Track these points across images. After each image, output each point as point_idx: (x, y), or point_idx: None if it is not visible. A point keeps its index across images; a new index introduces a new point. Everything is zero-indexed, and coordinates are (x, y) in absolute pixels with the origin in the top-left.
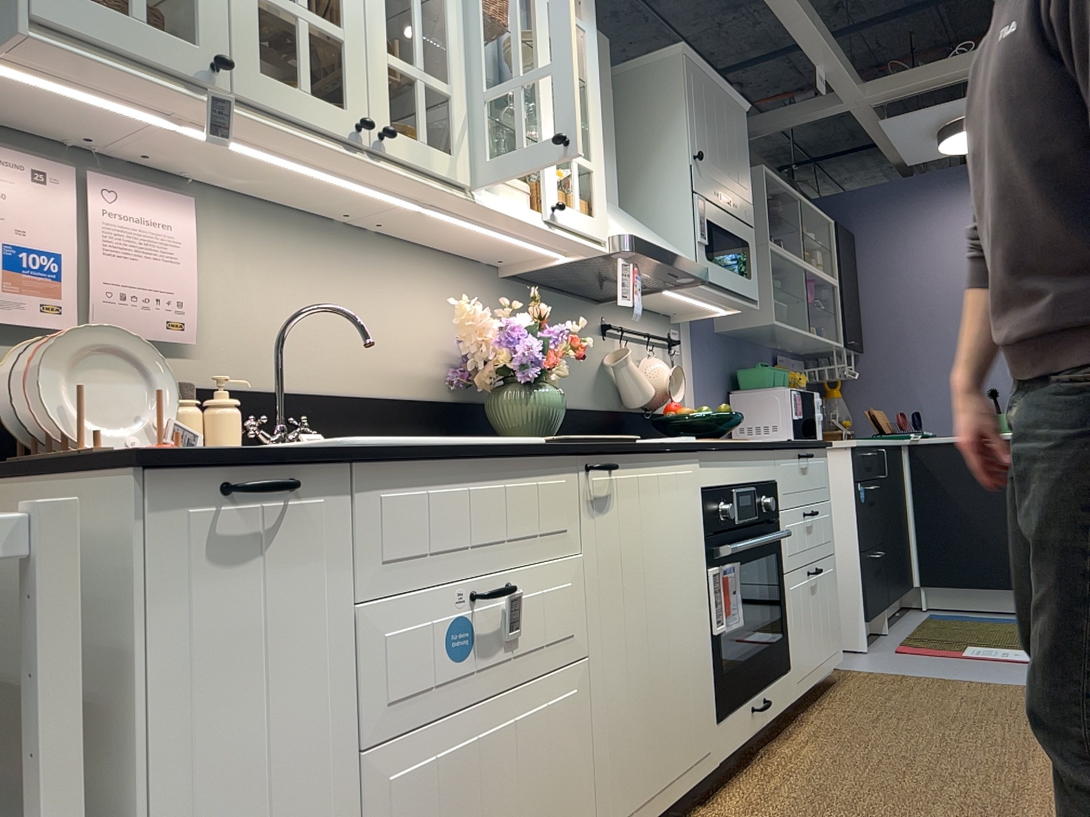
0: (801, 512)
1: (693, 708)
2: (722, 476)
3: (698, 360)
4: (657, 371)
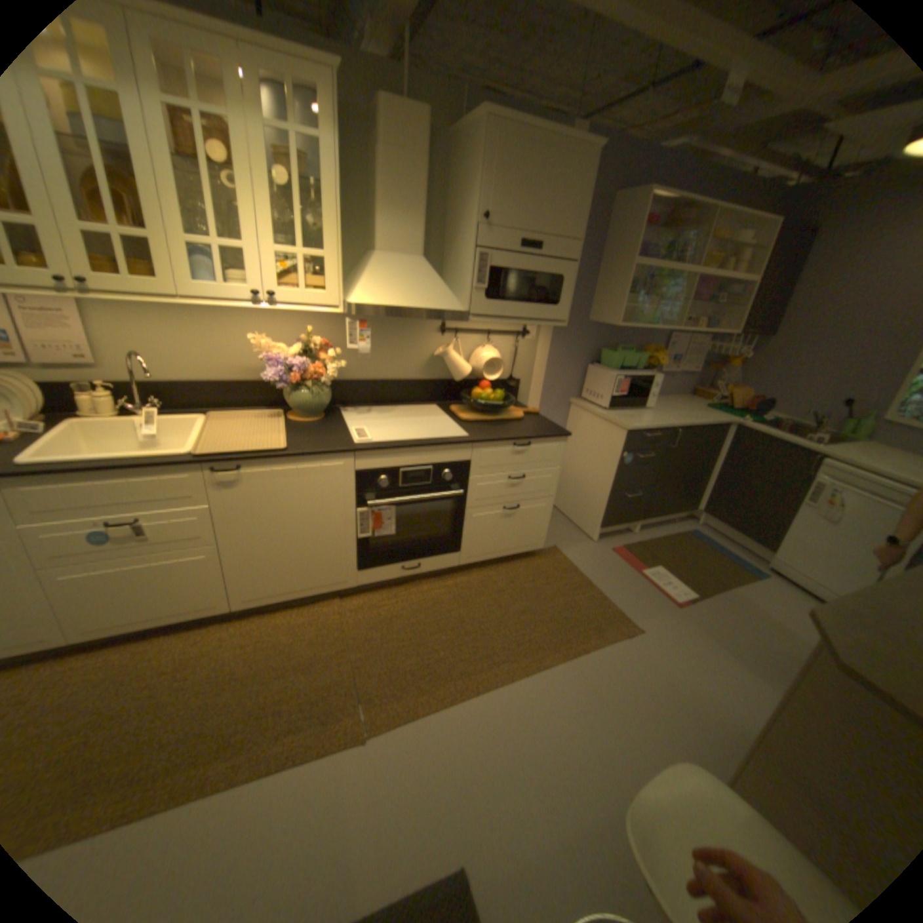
0: (504, 477)
1: (329, 565)
2: (386, 463)
3: (555, 342)
4: (483, 357)
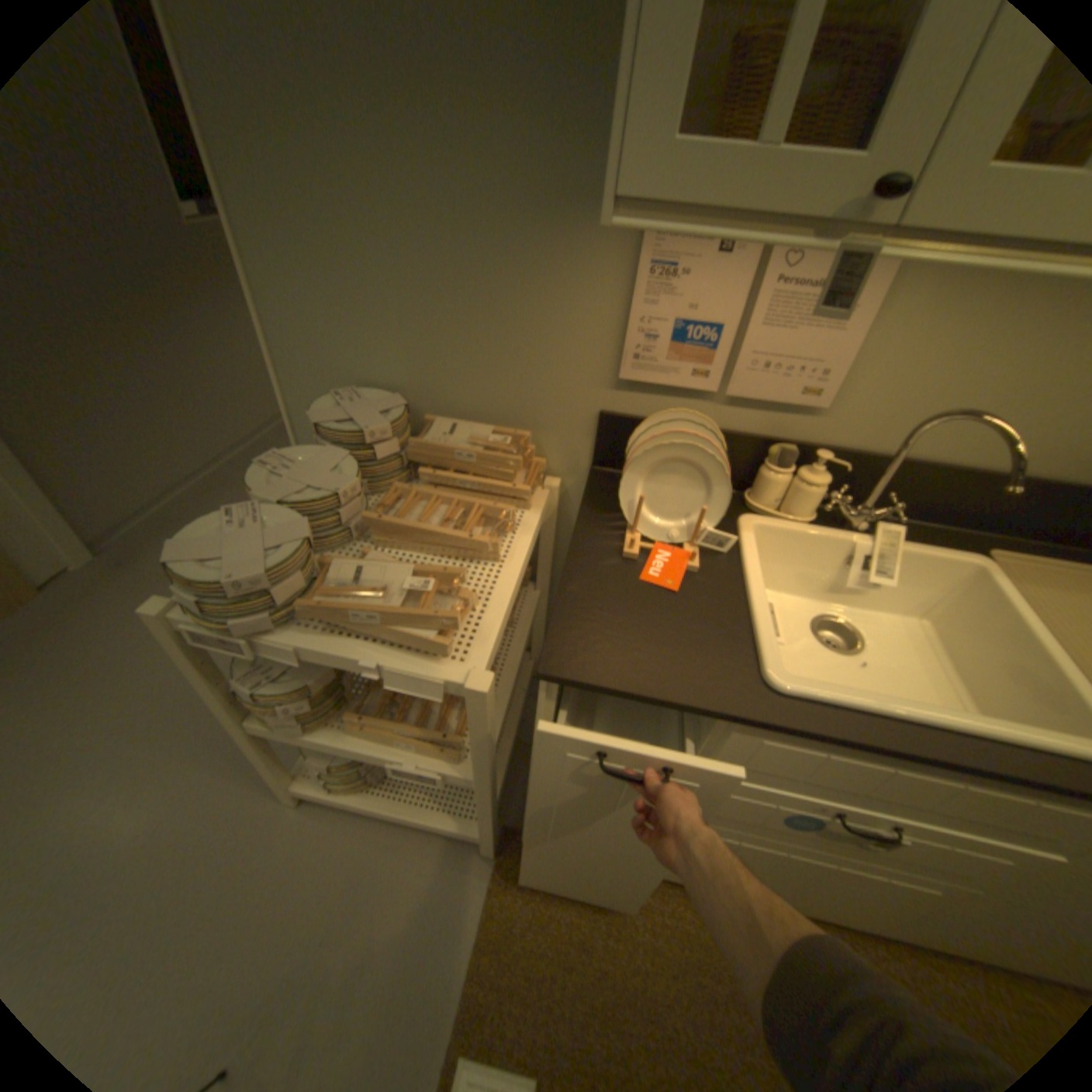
0: None
1: None
2: None
3: None
4: None
